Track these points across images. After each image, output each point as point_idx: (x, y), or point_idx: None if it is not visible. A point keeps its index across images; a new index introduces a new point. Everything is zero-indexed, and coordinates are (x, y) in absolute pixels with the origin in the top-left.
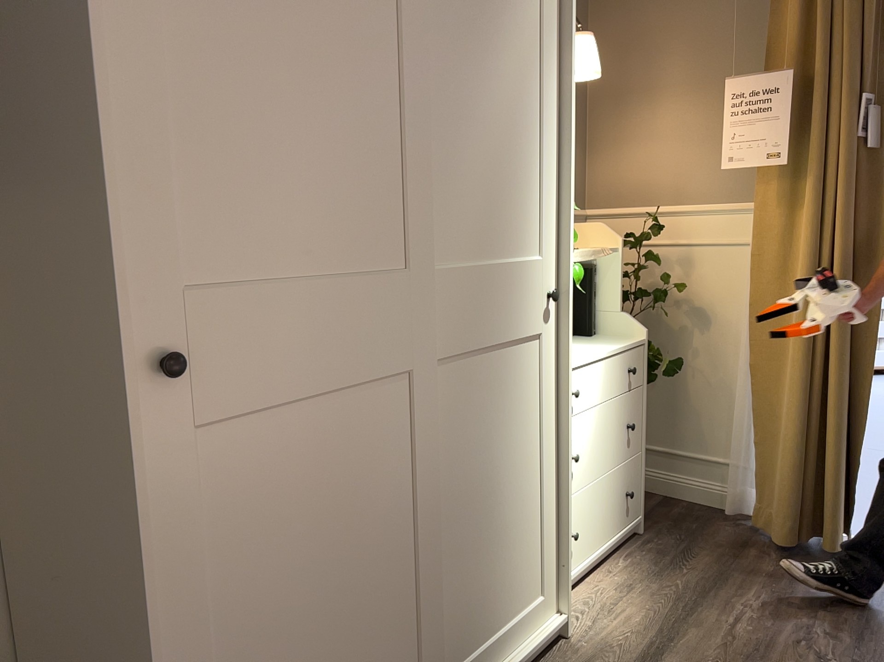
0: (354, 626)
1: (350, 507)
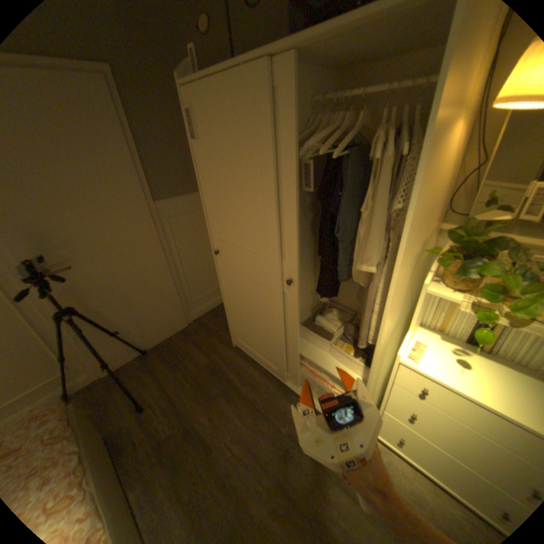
0: (254, 333)
1: (251, 307)
